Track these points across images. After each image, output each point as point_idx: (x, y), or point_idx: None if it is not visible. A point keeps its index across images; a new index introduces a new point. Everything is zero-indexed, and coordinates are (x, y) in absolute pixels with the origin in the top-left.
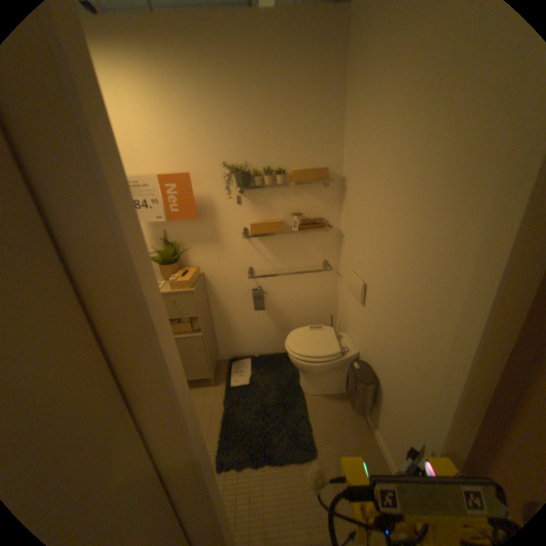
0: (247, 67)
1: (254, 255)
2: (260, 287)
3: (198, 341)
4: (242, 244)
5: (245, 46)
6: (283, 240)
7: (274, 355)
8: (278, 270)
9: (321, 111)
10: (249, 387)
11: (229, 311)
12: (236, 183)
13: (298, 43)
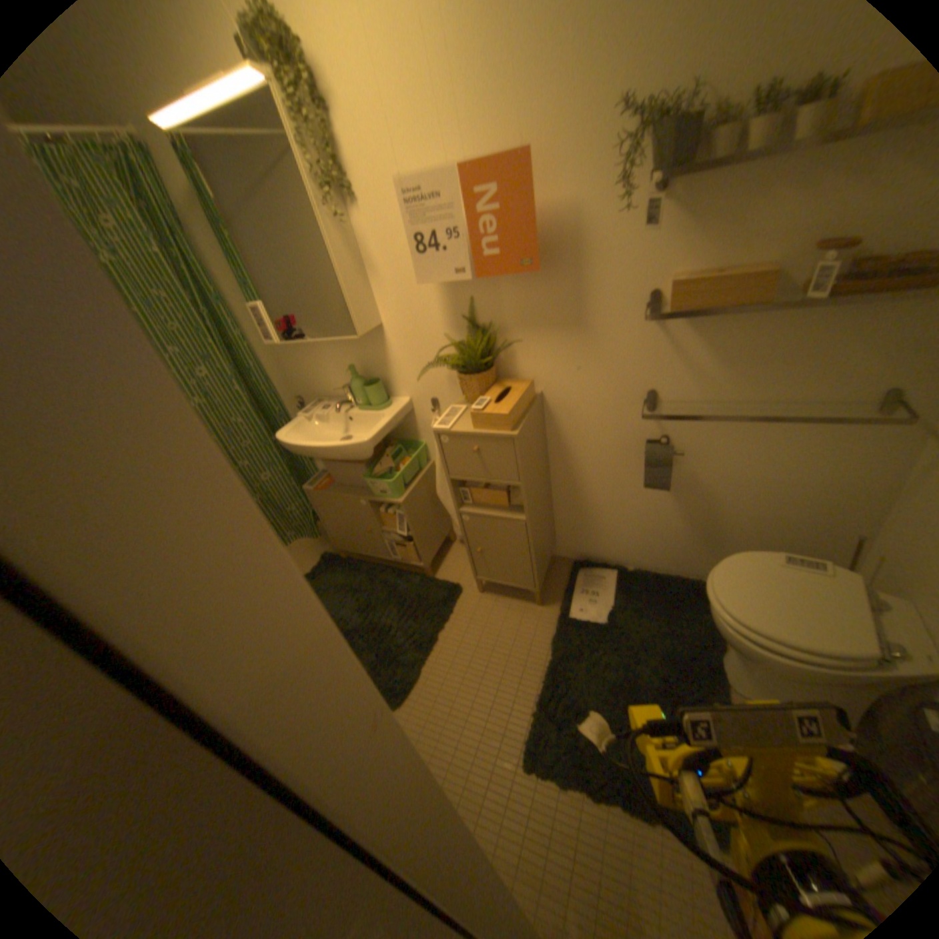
0: None
1: (668, 361)
2: (669, 439)
3: (517, 529)
4: (641, 332)
5: None
6: (763, 324)
7: (673, 580)
8: (726, 402)
9: None
10: (607, 633)
11: (588, 476)
12: (655, 156)
13: None
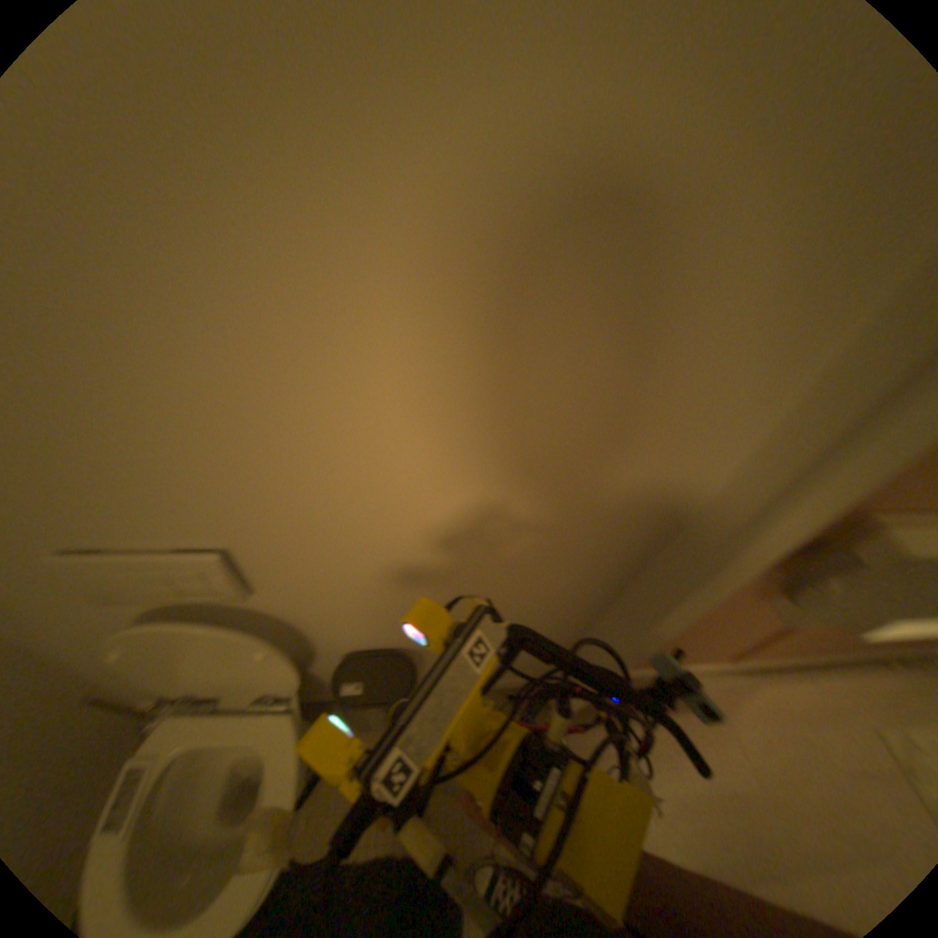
0: None
1: None
2: None
3: None
4: None
5: None
6: None
7: None
8: None
9: None
10: None
11: None
12: None
13: None
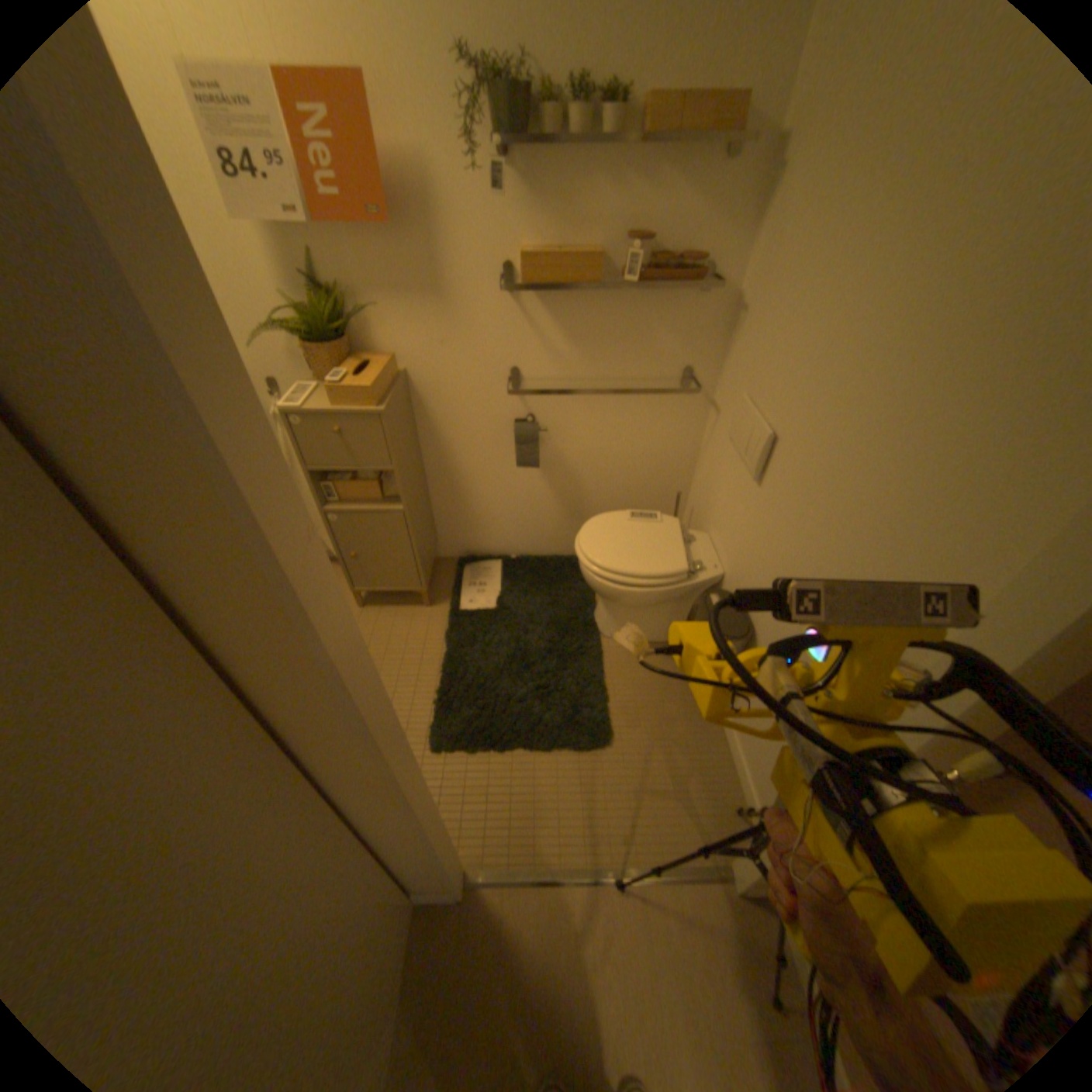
0: None
1: (525, 337)
2: (534, 418)
3: (395, 522)
4: (498, 306)
5: None
6: (597, 306)
7: (550, 559)
8: (577, 380)
9: None
10: (497, 615)
11: (463, 463)
12: (493, 118)
13: None
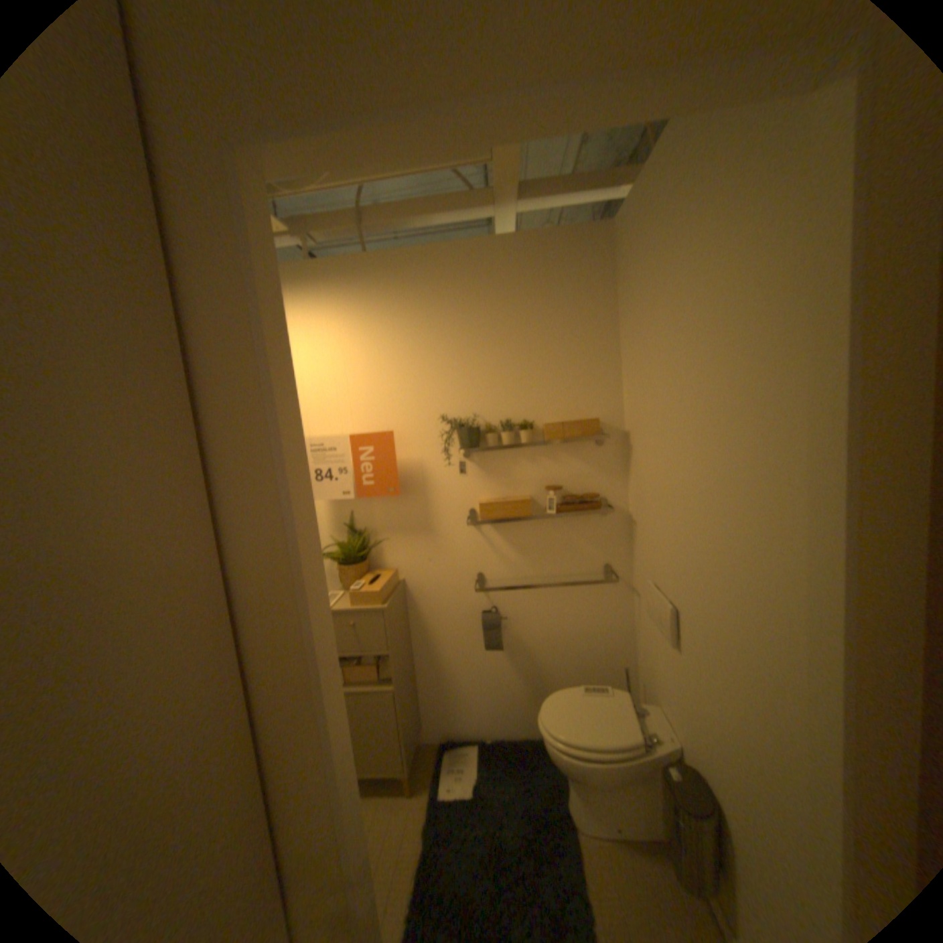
0: (478, 300)
1: (486, 553)
2: (496, 610)
3: (385, 703)
4: (467, 535)
5: (476, 277)
6: (533, 530)
7: (522, 745)
8: (526, 580)
9: (584, 344)
10: (472, 808)
11: (443, 650)
12: (460, 444)
13: (546, 268)
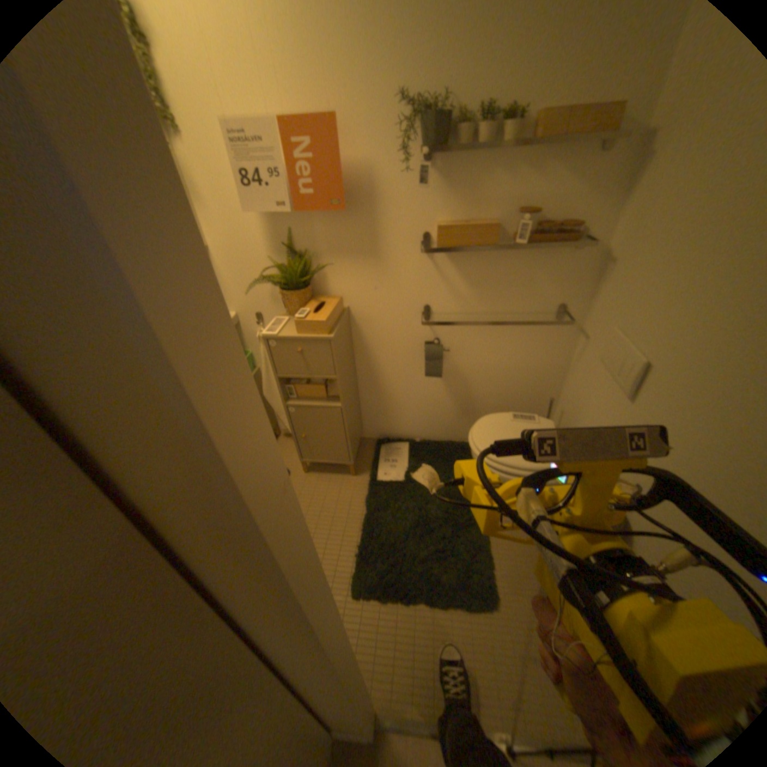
0: None
1: (436, 284)
2: (438, 340)
3: (334, 414)
4: (417, 262)
5: None
6: (491, 260)
7: (445, 443)
8: (473, 313)
9: None
10: (404, 486)
11: (384, 371)
12: (422, 136)
13: None
